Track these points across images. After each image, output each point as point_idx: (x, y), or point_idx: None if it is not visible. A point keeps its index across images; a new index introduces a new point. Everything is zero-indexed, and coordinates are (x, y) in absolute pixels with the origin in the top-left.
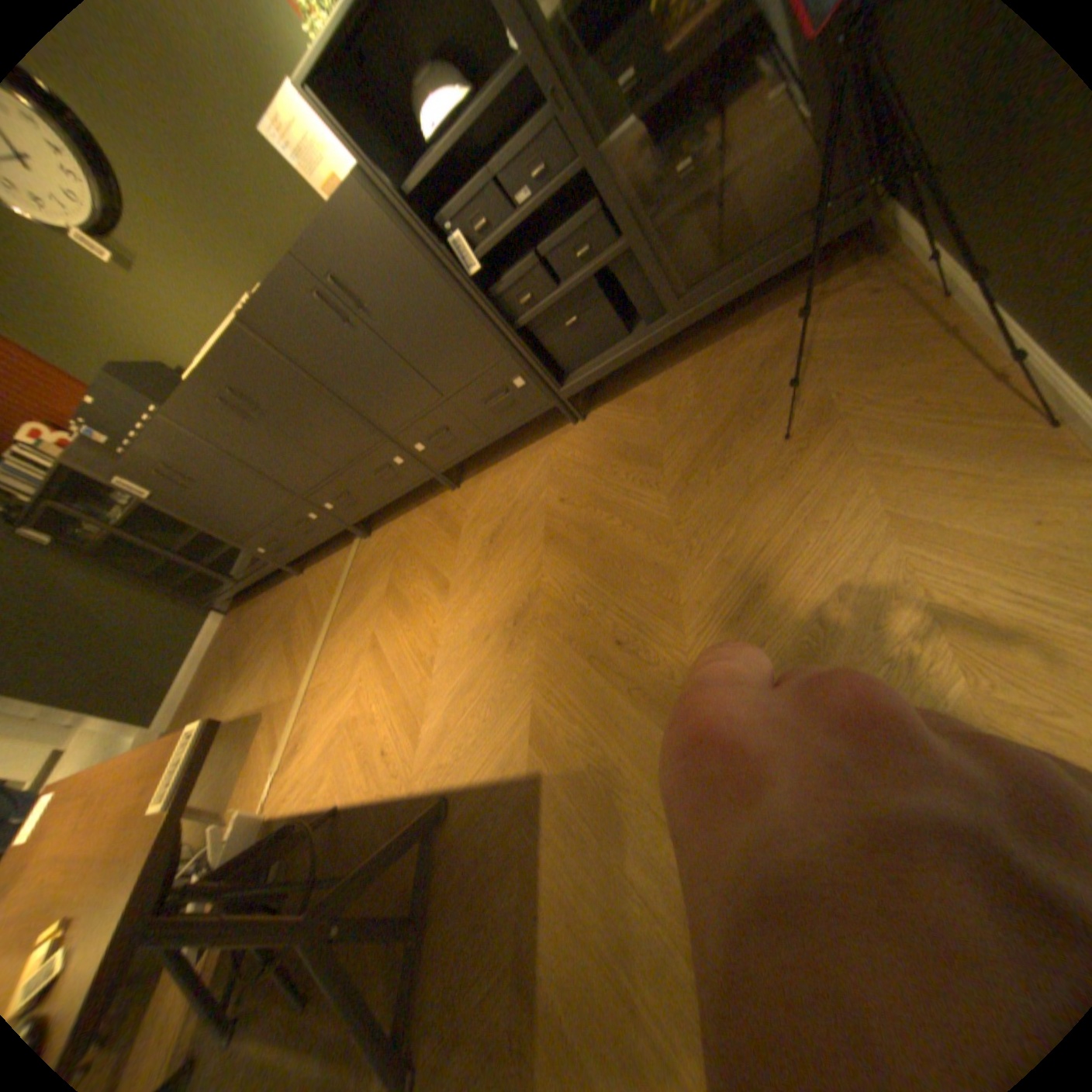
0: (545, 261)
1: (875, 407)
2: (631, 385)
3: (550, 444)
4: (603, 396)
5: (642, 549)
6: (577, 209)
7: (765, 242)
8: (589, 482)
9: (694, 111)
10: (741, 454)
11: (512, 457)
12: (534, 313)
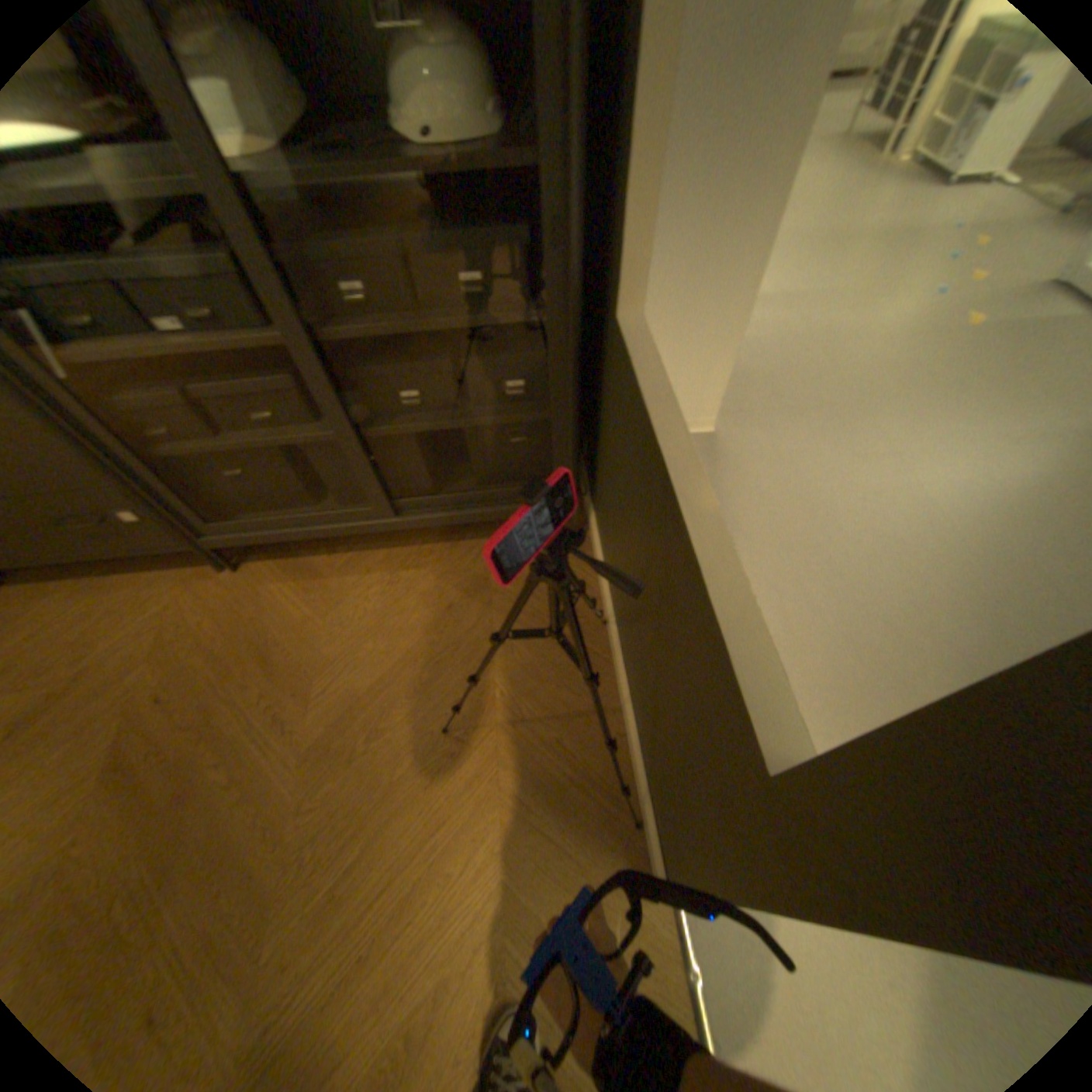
0: (191, 406)
1: (519, 729)
2: (304, 550)
3: (167, 588)
4: (265, 548)
5: (234, 843)
6: (256, 369)
7: (478, 477)
8: (200, 687)
9: (426, 354)
10: (390, 731)
11: (101, 580)
12: (162, 454)
